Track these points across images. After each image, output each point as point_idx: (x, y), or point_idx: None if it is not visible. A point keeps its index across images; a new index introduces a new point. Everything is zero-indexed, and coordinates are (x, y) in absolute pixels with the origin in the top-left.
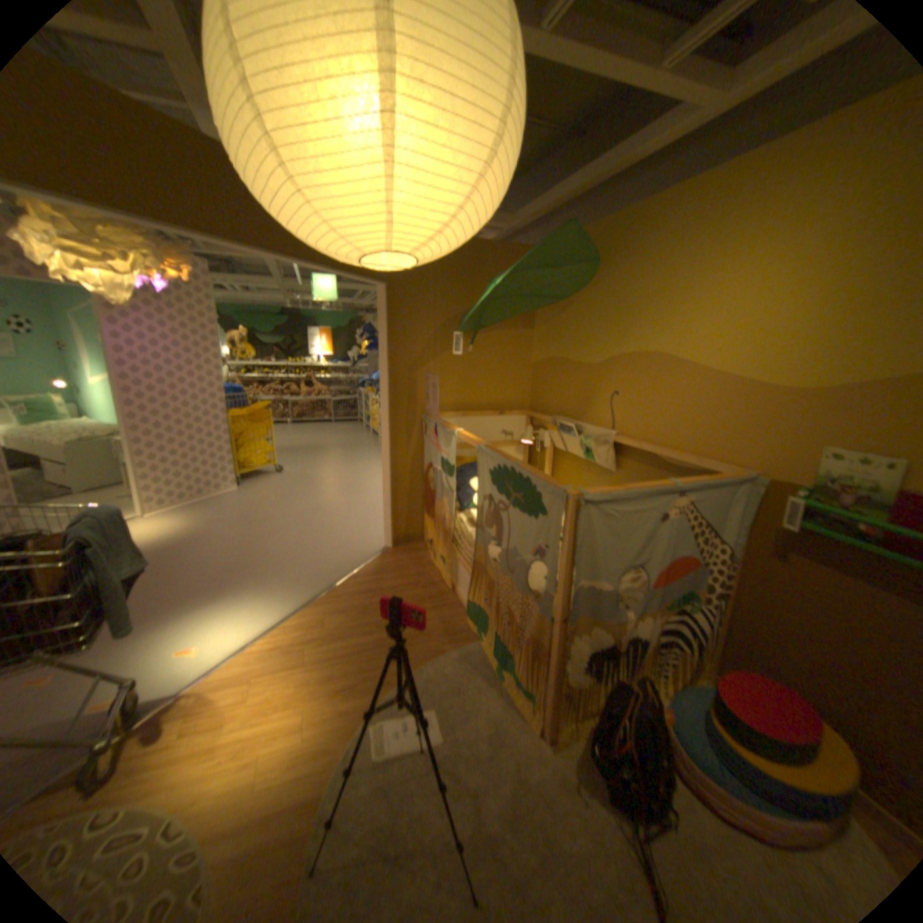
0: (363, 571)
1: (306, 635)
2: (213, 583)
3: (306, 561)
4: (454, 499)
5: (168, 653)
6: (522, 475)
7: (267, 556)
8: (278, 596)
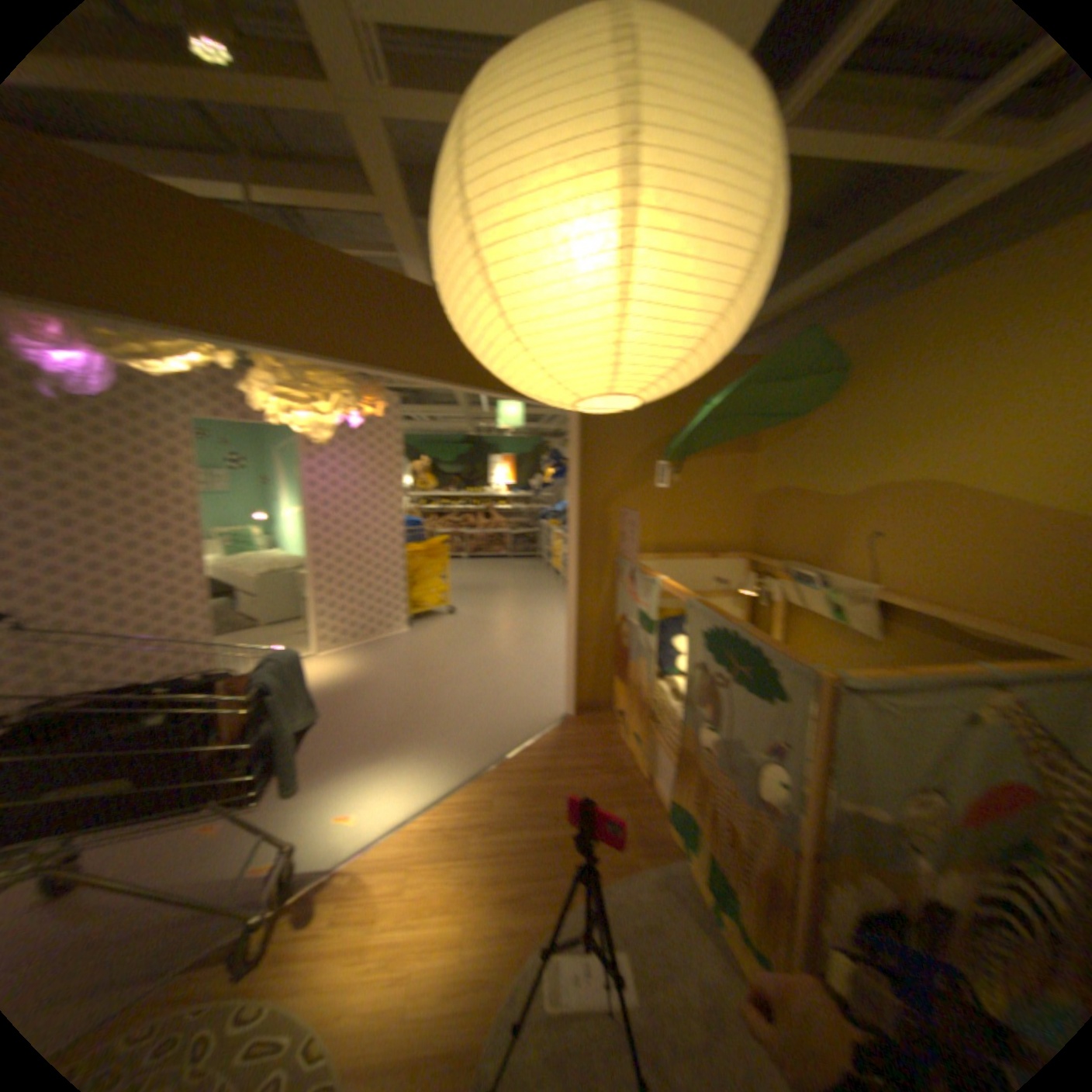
0: (537, 743)
1: (470, 818)
2: (374, 739)
3: (473, 724)
4: (653, 664)
5: (324, 819)
6: (750, 643)
7: (432, 713)
8: (441, 764)
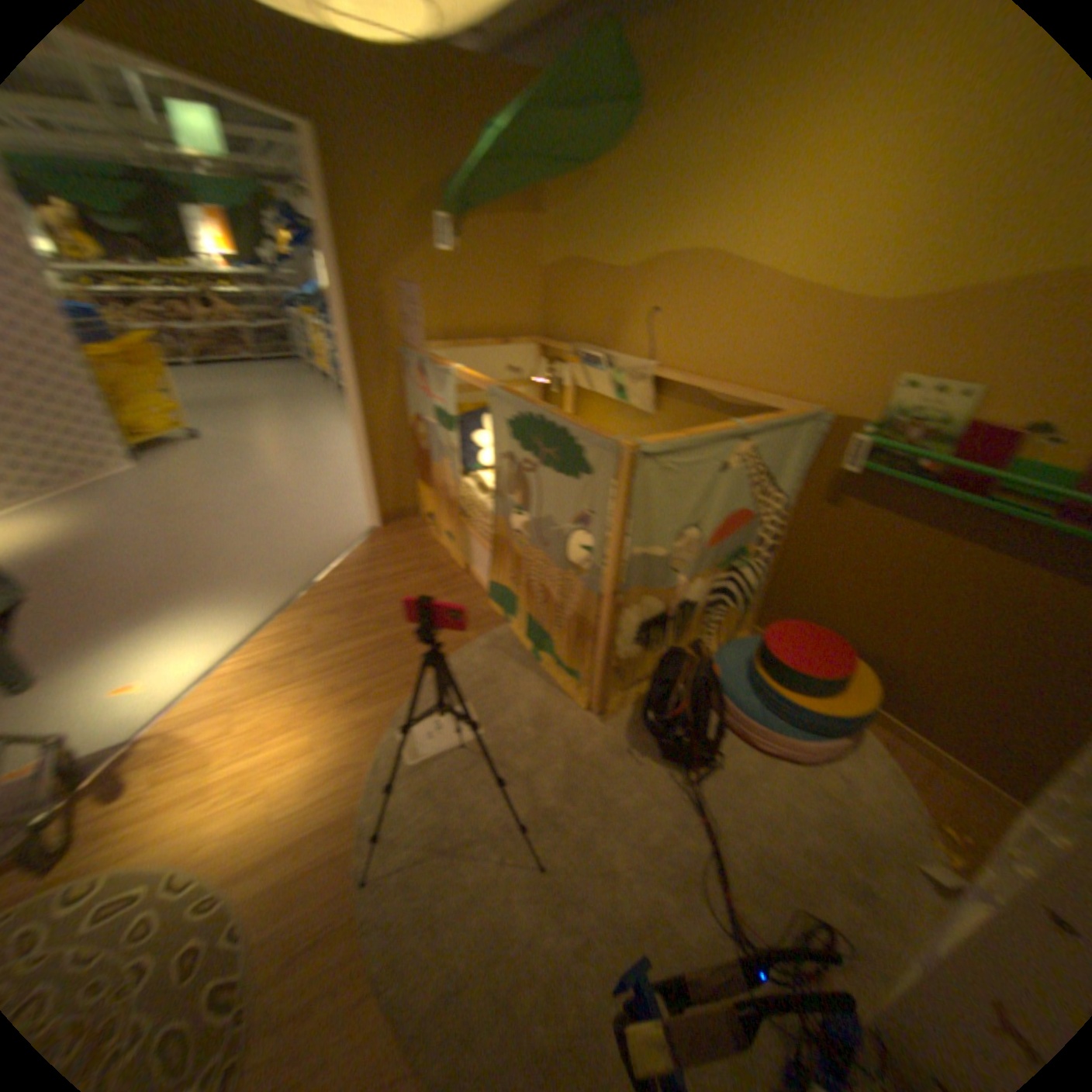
0: (353, 561)
1: (296, 645)
2: (144, 598)
3: (272, 557)
4: (462, 463)
5: (107, 693)
6: (560, 426)
7: (215, 555)
8: (245, 603)
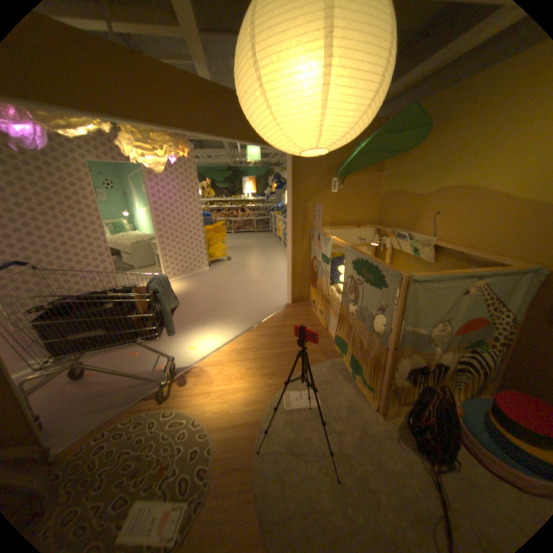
0: (276, 315)
1: (248, 345)
2: (201, 316)
3: (246, 308)
4: (329, 278)
5: (184, 348)
6: (373, 264)
7: (226, 304)
8: (233, 325)
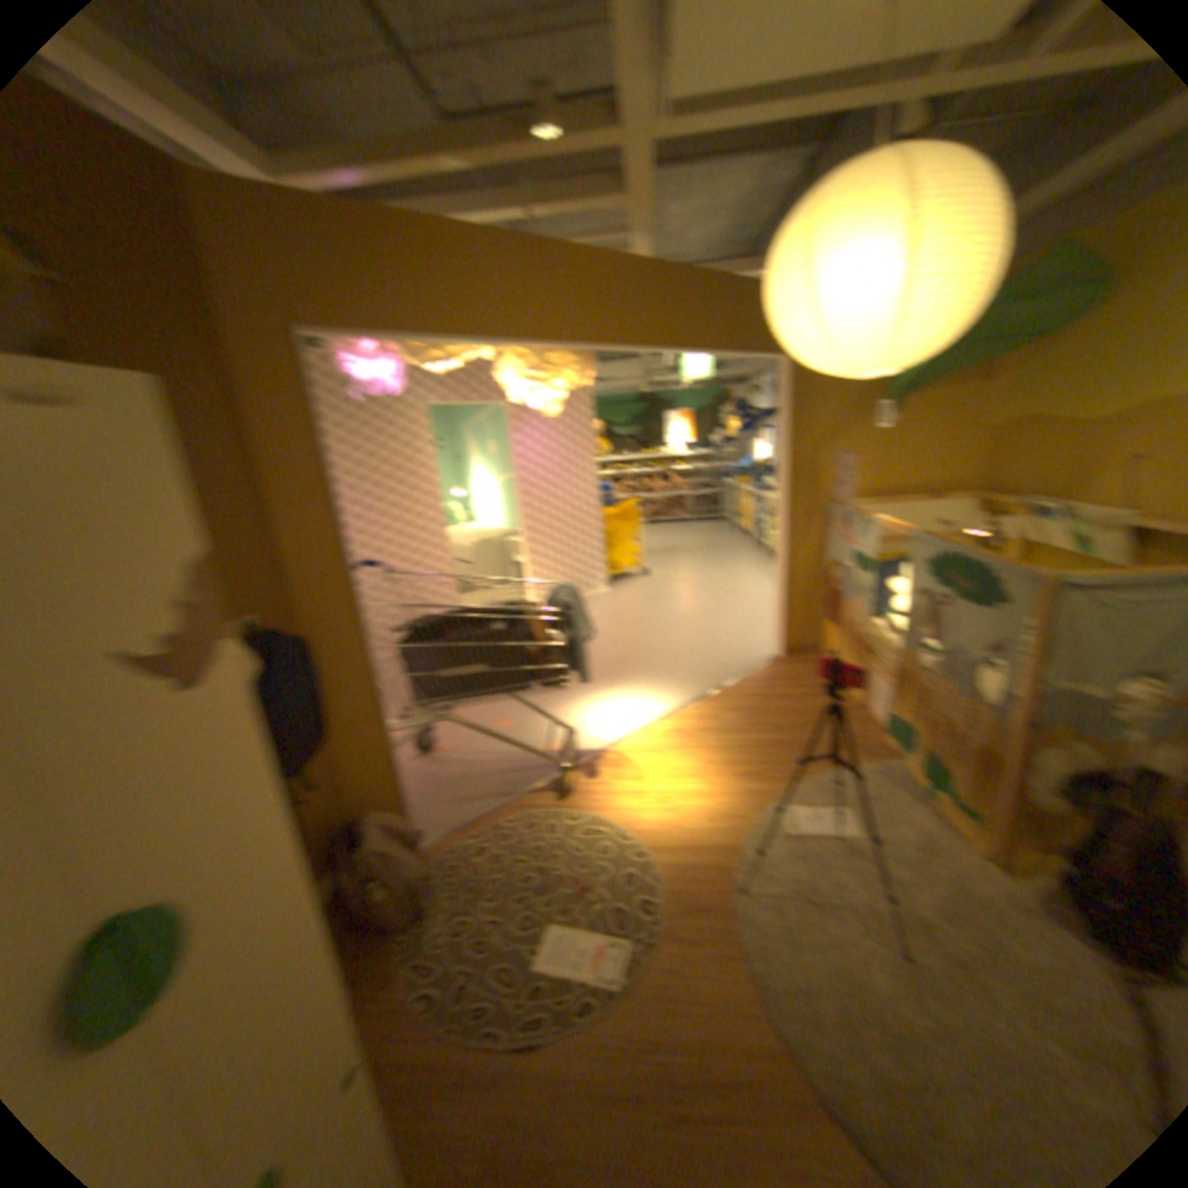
0: (754, 678)
1: (705, 726)
2: (610, 672)
3: (692, 663)
4: (873, 601)
5: (589, 721)
6: (977, 562)
7: (653, 655)
8: (671, 690)
